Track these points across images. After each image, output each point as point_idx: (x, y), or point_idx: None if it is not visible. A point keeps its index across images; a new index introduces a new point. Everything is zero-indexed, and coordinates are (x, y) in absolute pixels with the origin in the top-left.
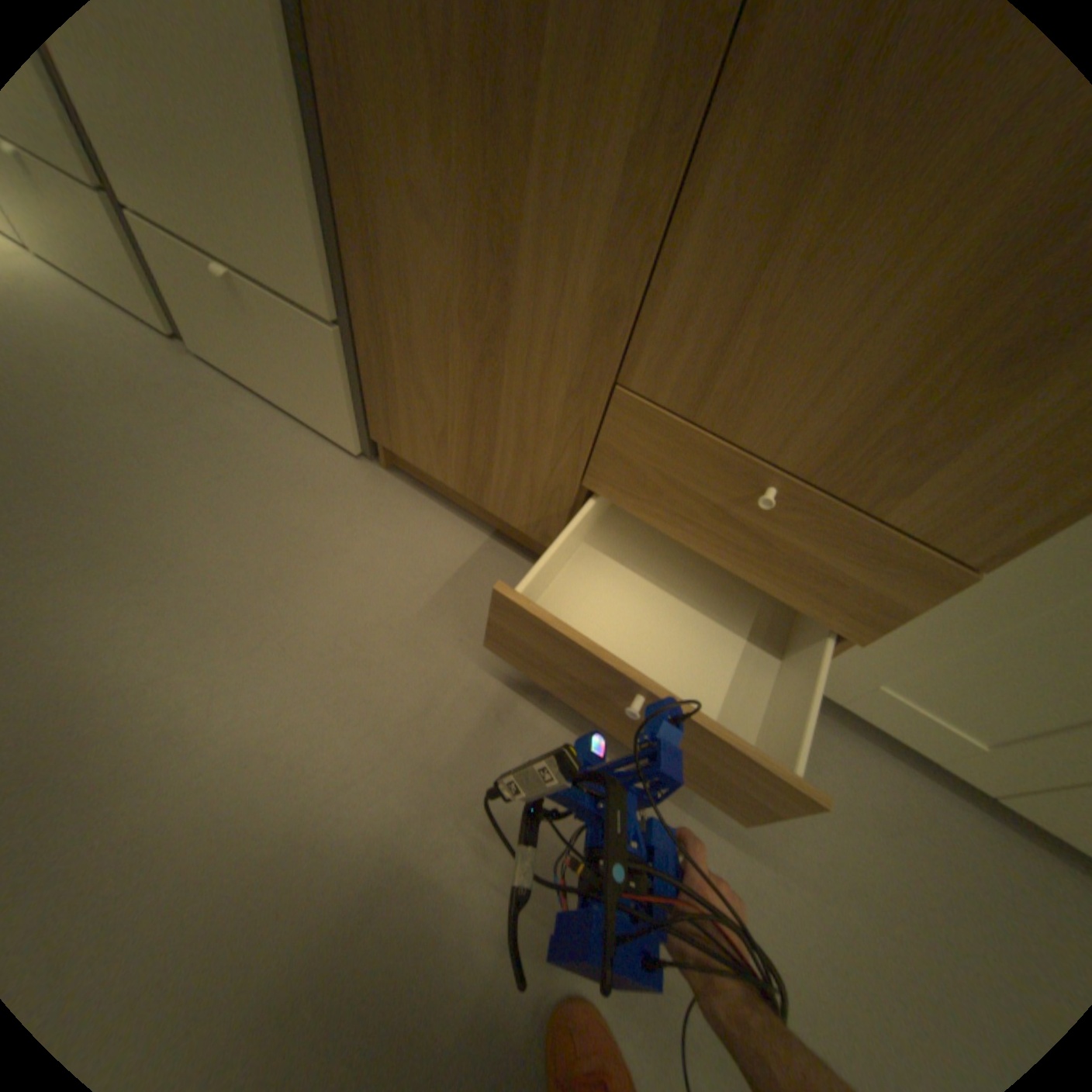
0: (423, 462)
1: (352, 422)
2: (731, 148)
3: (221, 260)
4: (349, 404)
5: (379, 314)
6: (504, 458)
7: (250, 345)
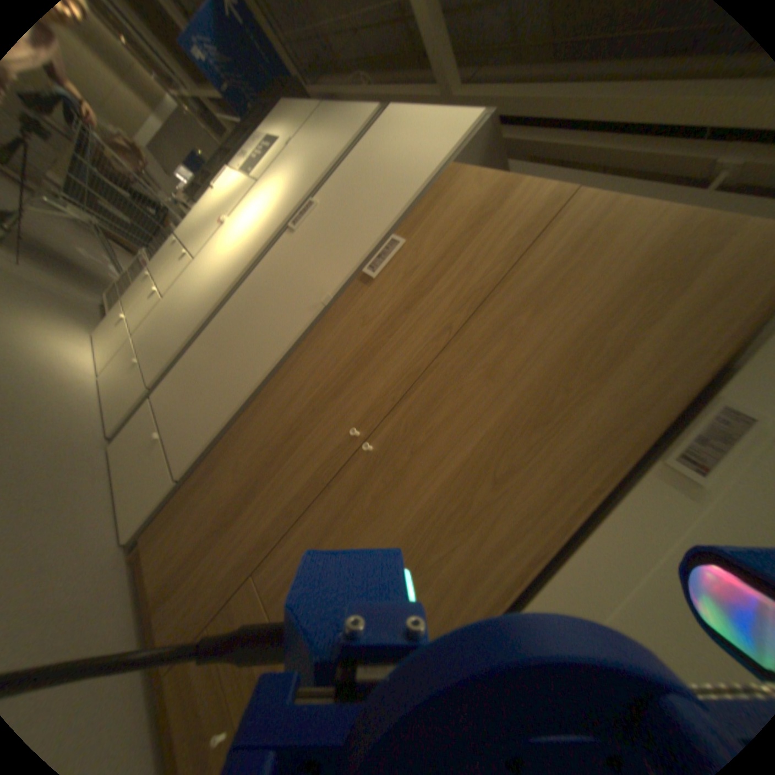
0: (143, 573)
1: (133, 530)
2: (311, 517)
3: (157, 436)
4: (141, 520)
5: (190, 493)
6: (180, 594)
7: (130, 468)
